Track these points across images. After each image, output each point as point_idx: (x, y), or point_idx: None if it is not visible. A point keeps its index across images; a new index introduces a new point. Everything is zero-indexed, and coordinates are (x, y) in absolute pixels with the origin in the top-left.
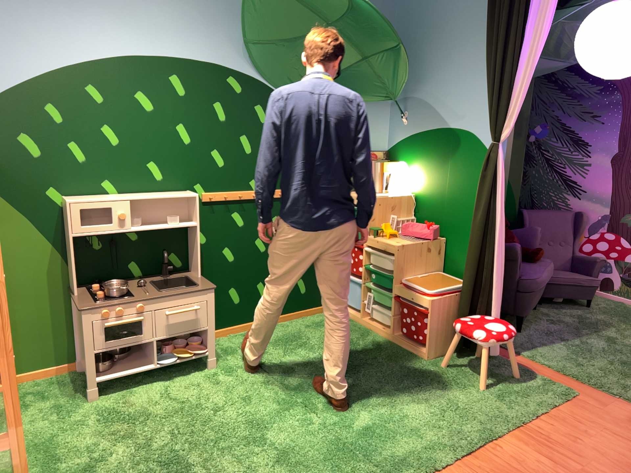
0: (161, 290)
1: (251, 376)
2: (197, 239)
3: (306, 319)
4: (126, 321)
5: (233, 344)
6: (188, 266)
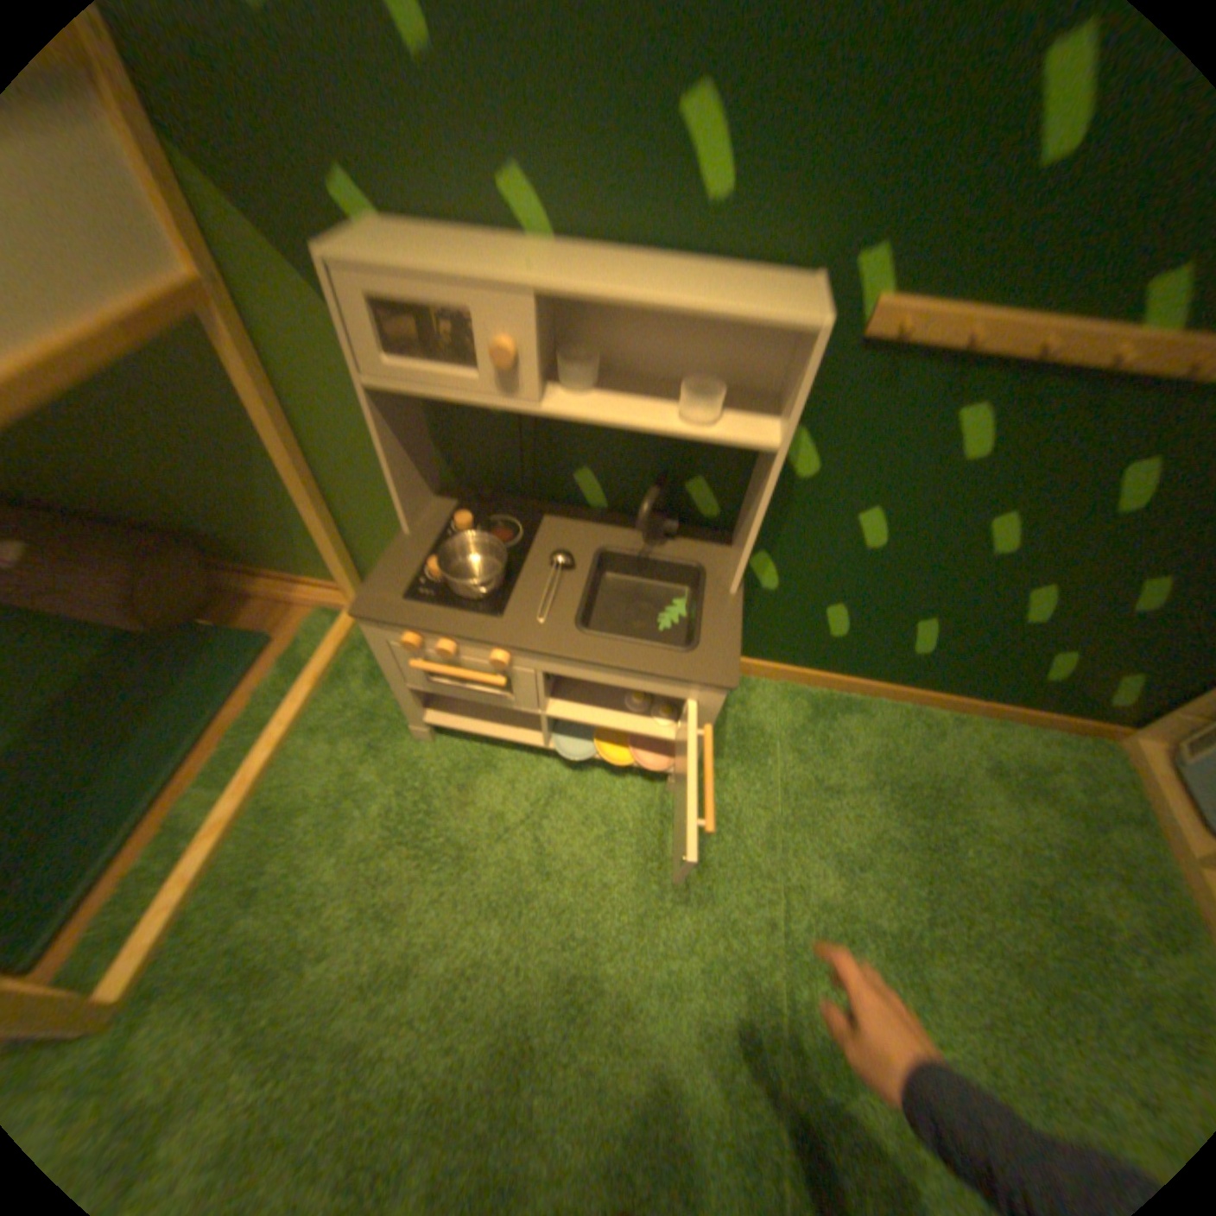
0: (583, 625)
1: (739, 894)
2: (764, 498)
3: (1011, 738)
4: (462, 679)
5: (776, 723)
6: (736, 524)
